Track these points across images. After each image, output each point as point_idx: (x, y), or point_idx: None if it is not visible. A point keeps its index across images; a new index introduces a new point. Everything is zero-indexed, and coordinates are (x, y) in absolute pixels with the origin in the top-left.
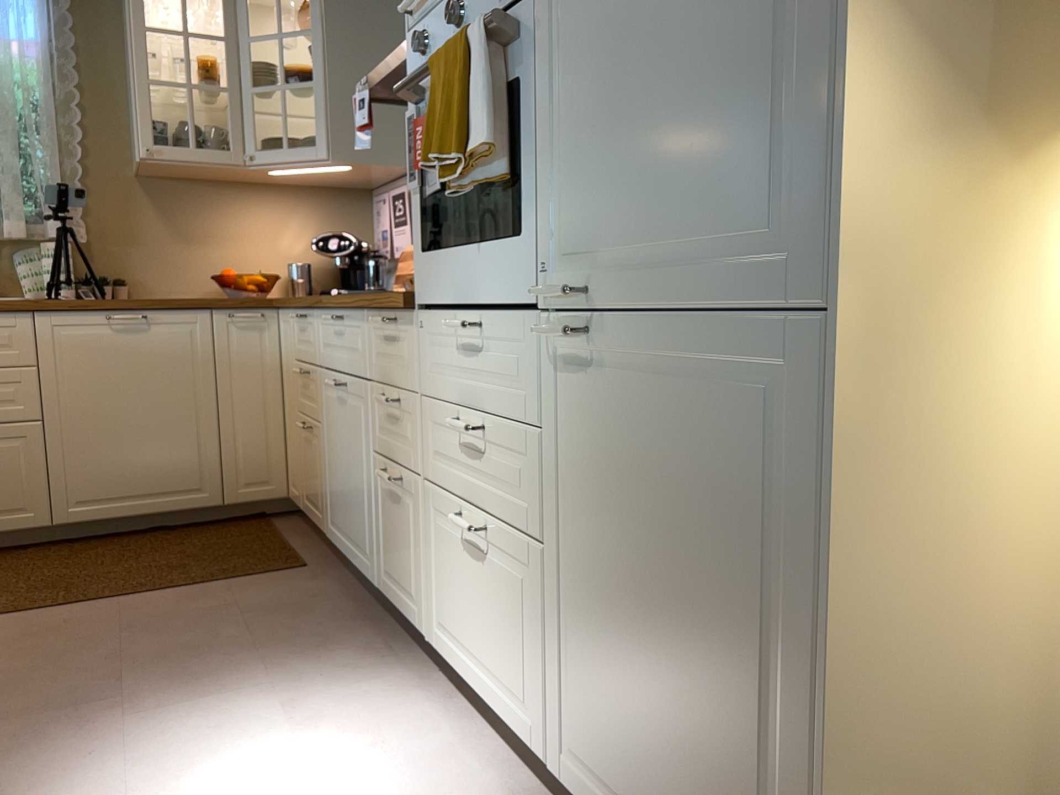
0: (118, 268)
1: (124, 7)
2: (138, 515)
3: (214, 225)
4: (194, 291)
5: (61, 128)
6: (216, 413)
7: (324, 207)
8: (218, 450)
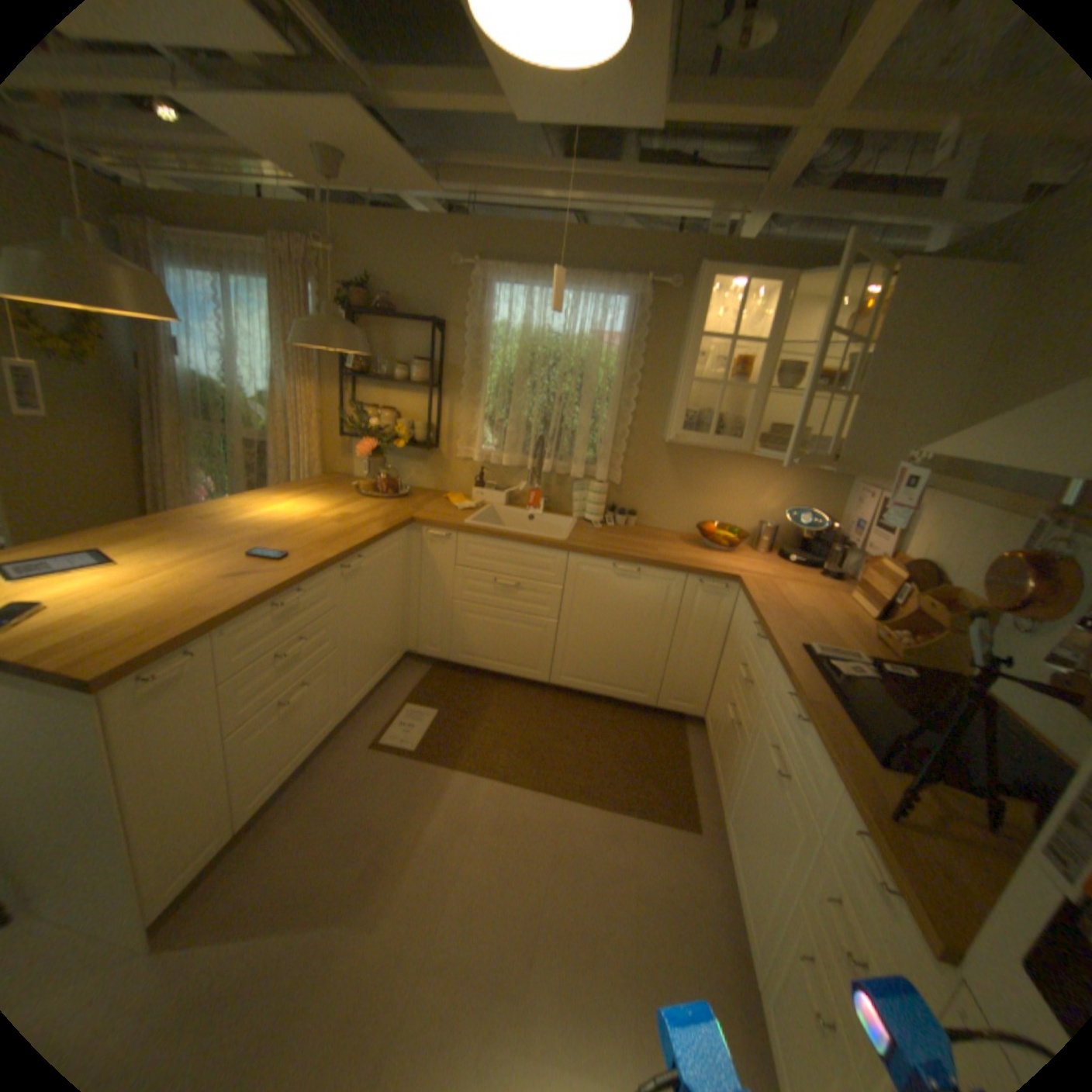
0: (634, 502)
1: (691, 305)
2: (599, 695)
3: (710, 481)
4: (681, 526)
5: (622, 400)
6: (669, 648)
7: (807, 478)
8: (663, 672)
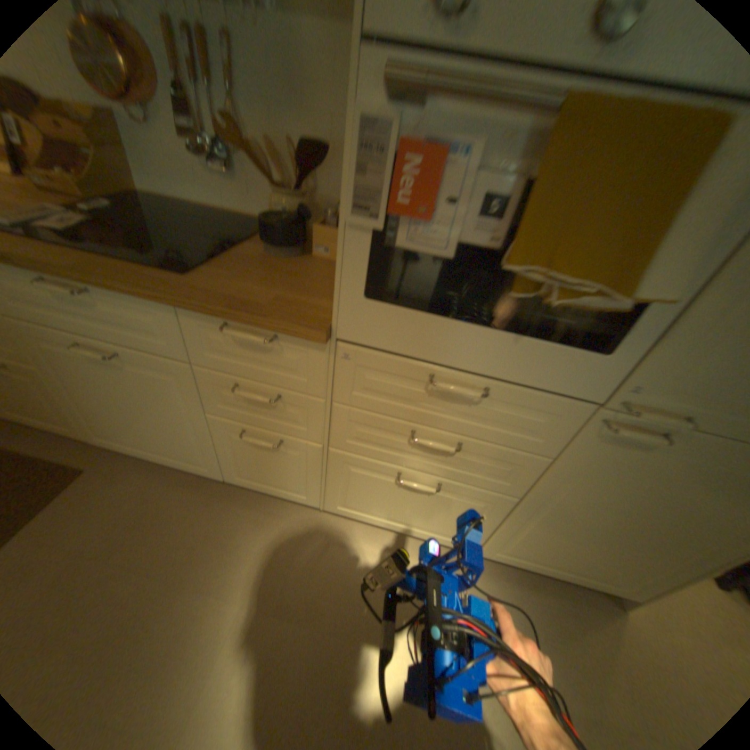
0: None
1: None
2: None
3: None
4: None
5: None
6: None
7: None
8: None
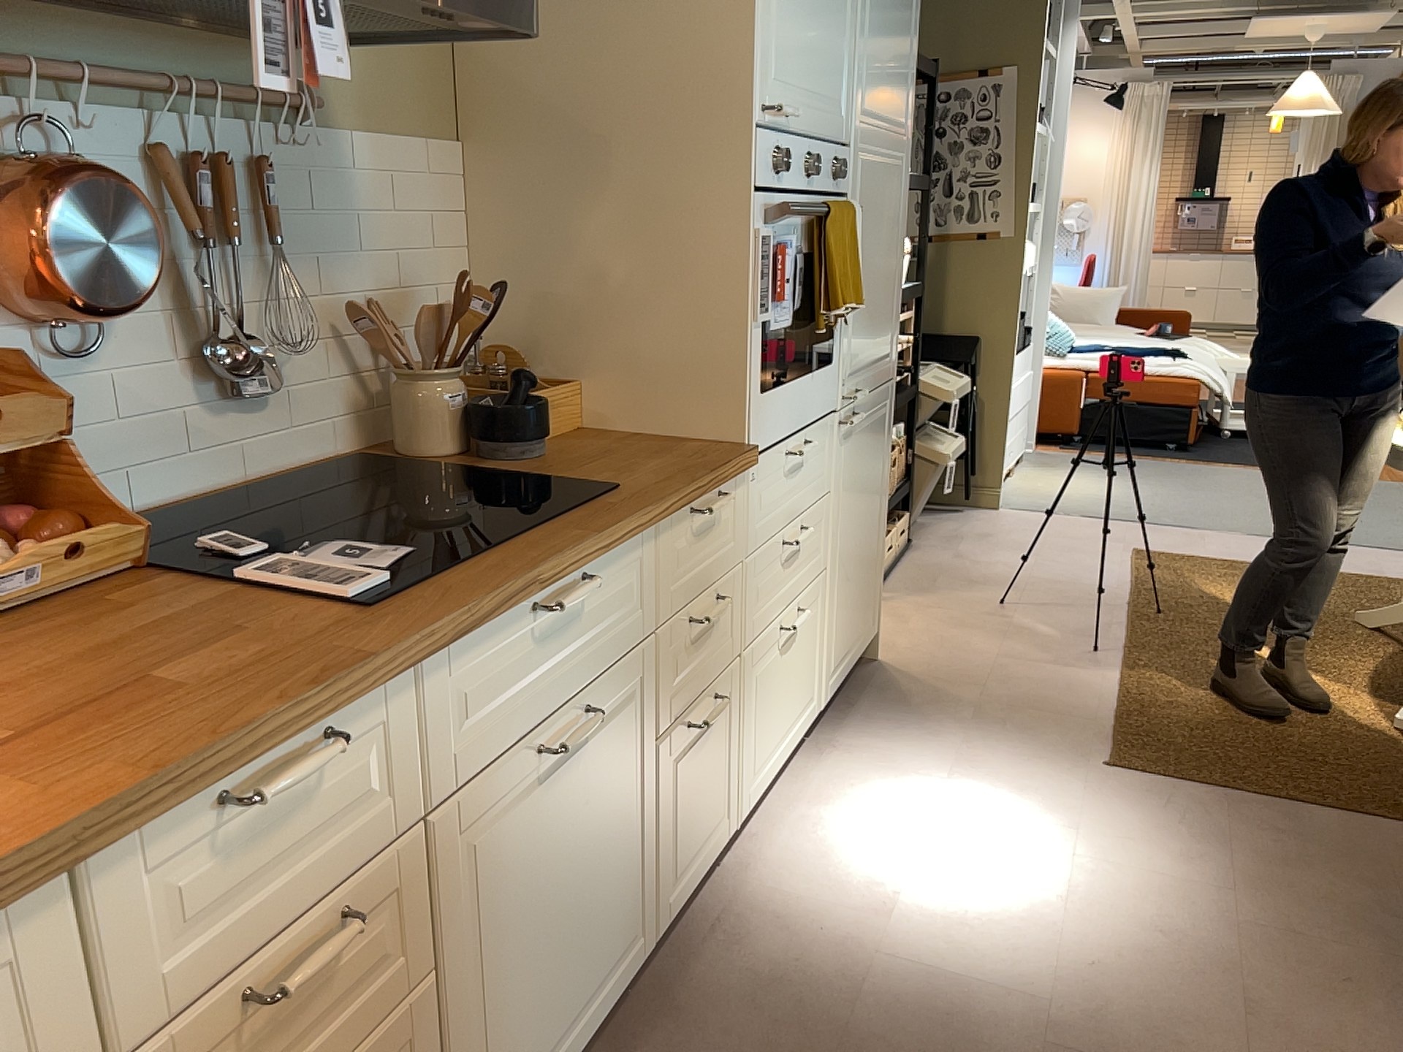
0: None
1: None
2: None
3: None
4: None
5: None
6: None
7: None
8: None
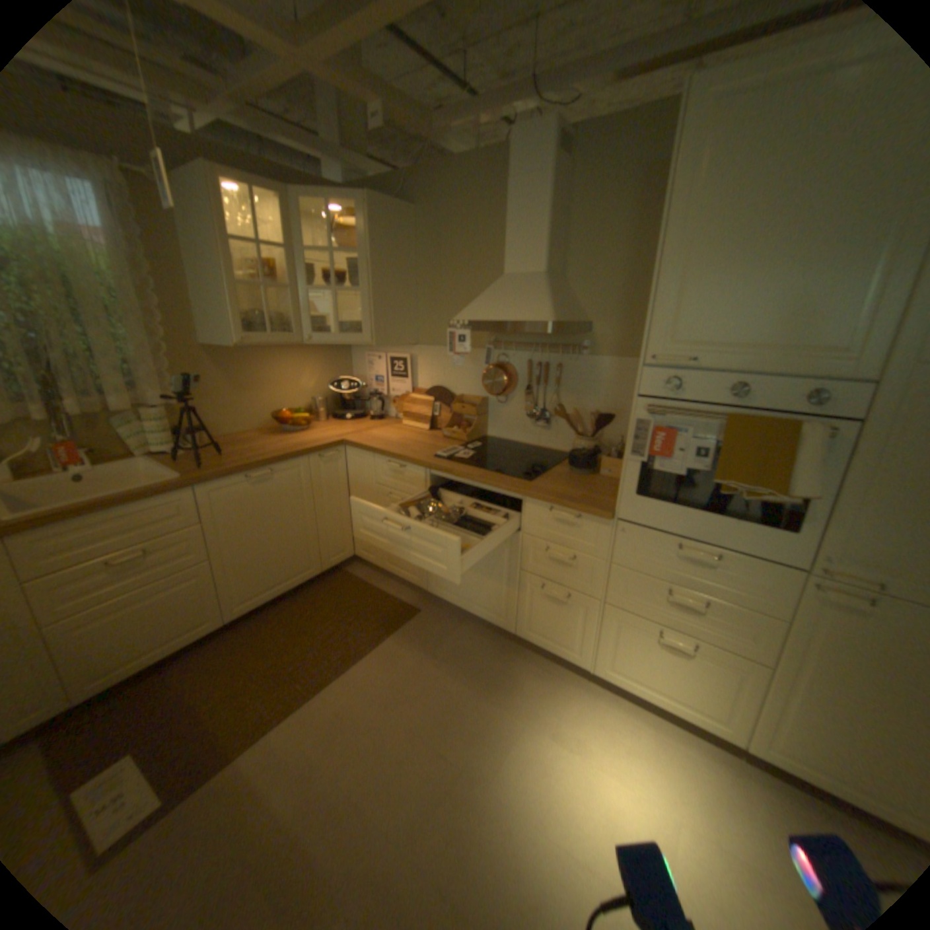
0: (194, 418)
1: (173, 204)
2: (276, 597)
3: (257, 377)
4: (249, 425)
5: (134, 311)
6: (315, 520)
7: (324, 356)
8: (317, 542)
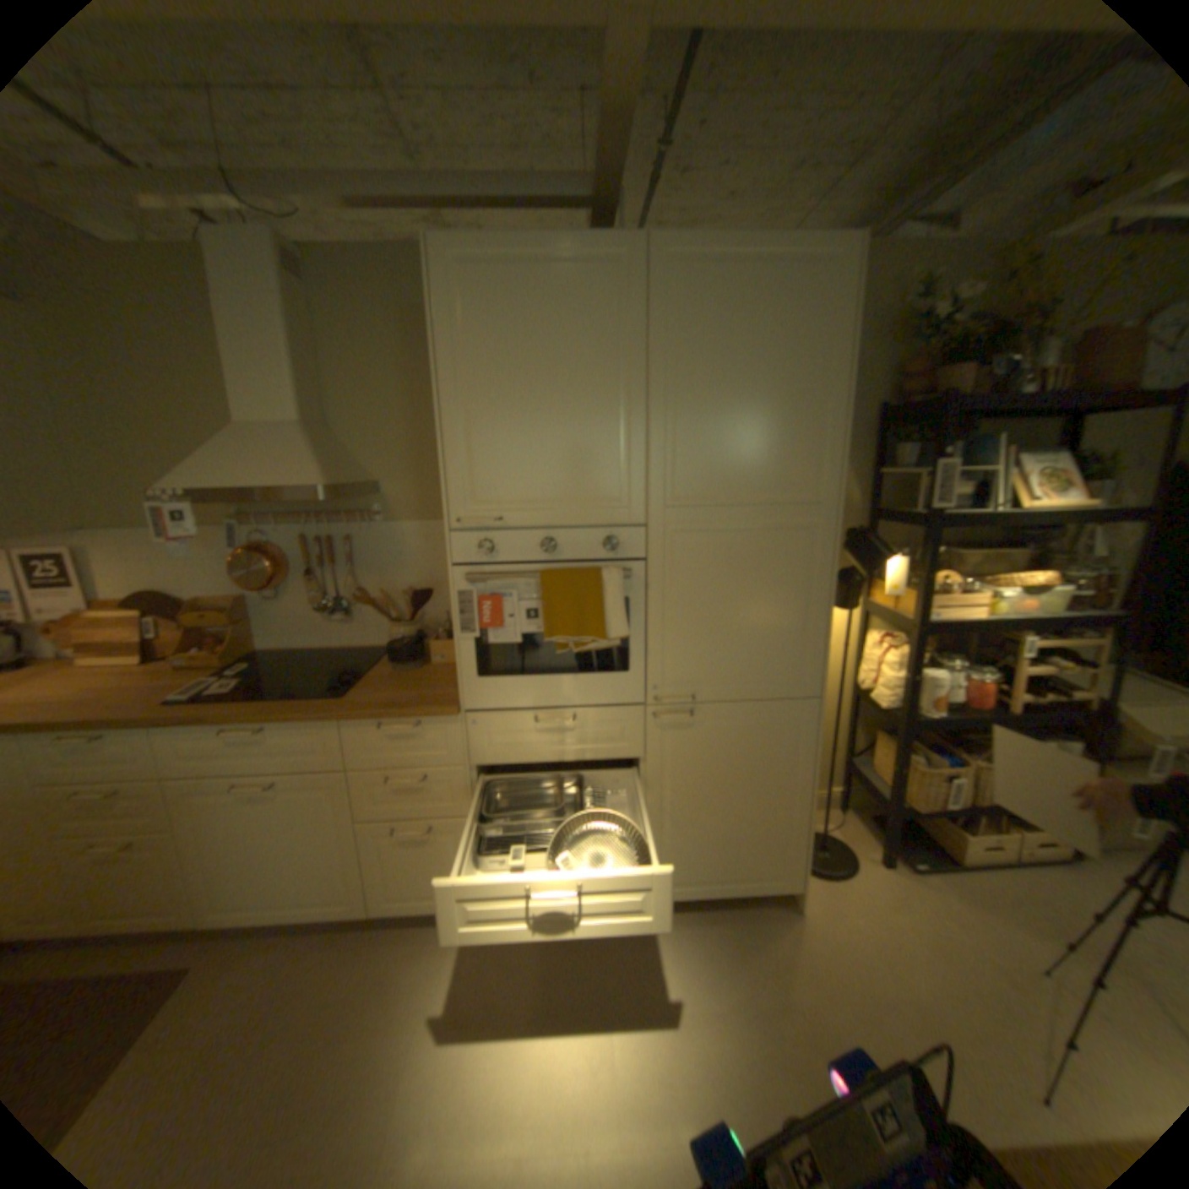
0: None
1: None
2: None
3: None
4: None
5: None
6: None
7: None
8: None
